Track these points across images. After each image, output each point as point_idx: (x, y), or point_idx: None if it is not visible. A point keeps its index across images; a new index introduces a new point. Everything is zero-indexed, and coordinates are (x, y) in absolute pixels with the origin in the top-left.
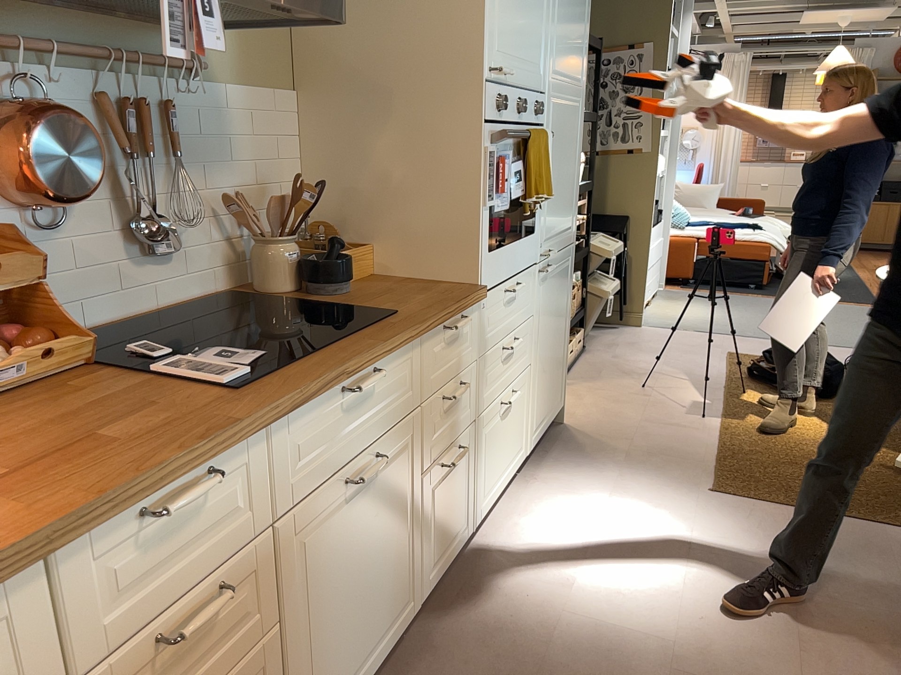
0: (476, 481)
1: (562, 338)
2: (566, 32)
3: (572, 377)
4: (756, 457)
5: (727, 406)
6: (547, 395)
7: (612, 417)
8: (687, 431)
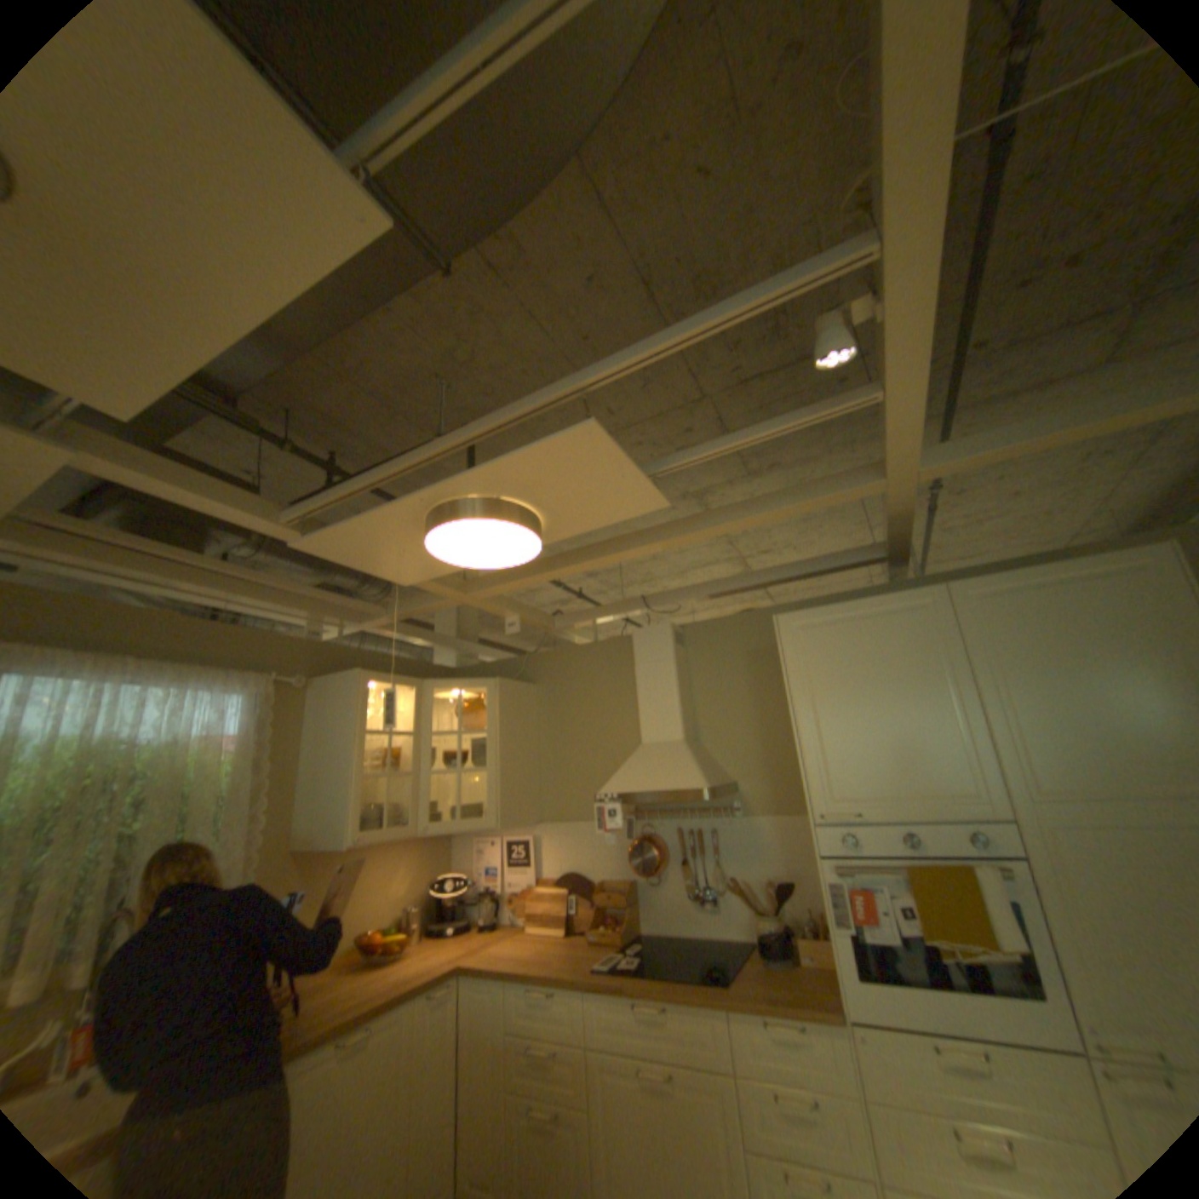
0: None
1: None
2: (1074, 739)
3: None
4: None
5: None
6: None
7: None
8: None
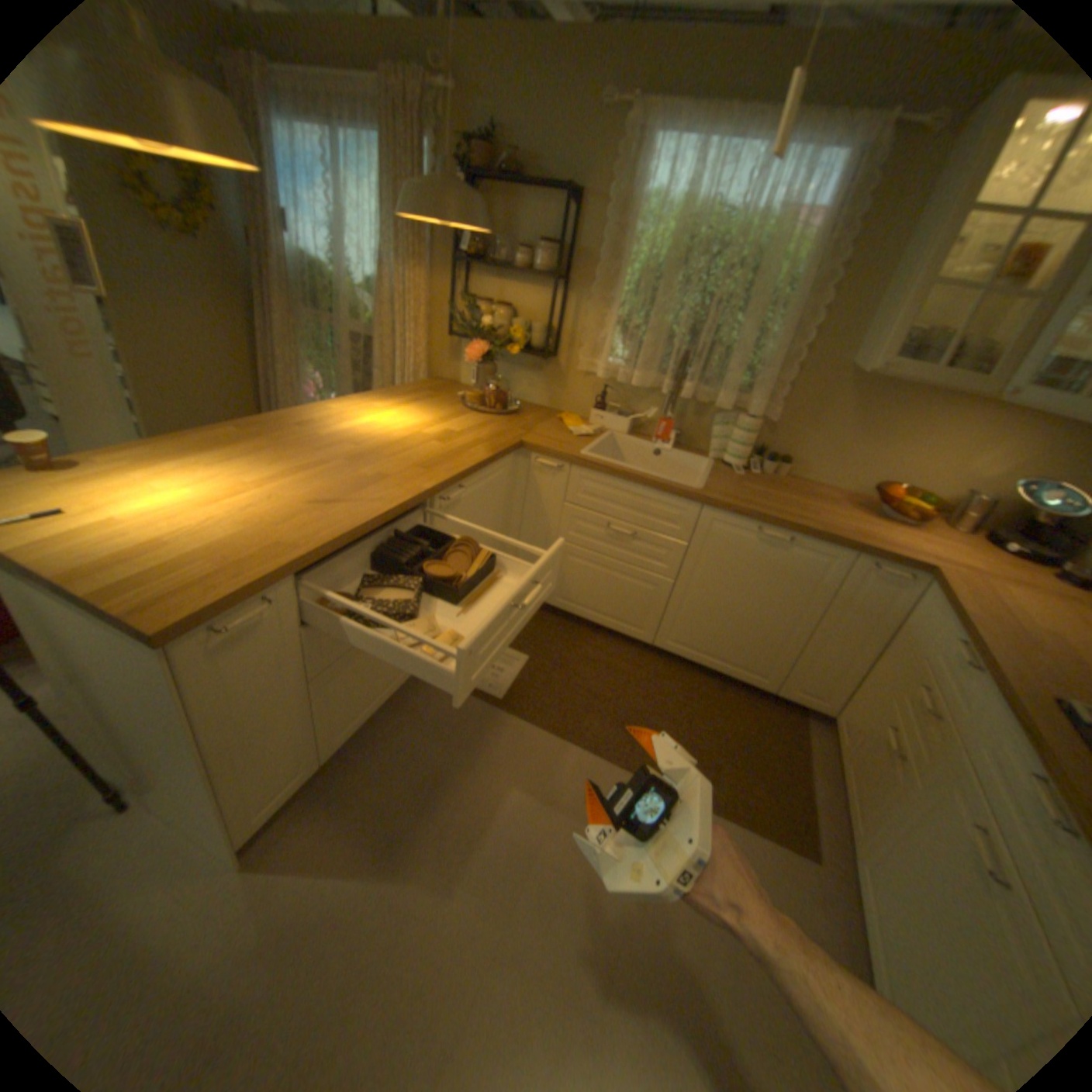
0: None
1: None
2: None
3: None
4: None
5: None
6: None
7: None
8: None
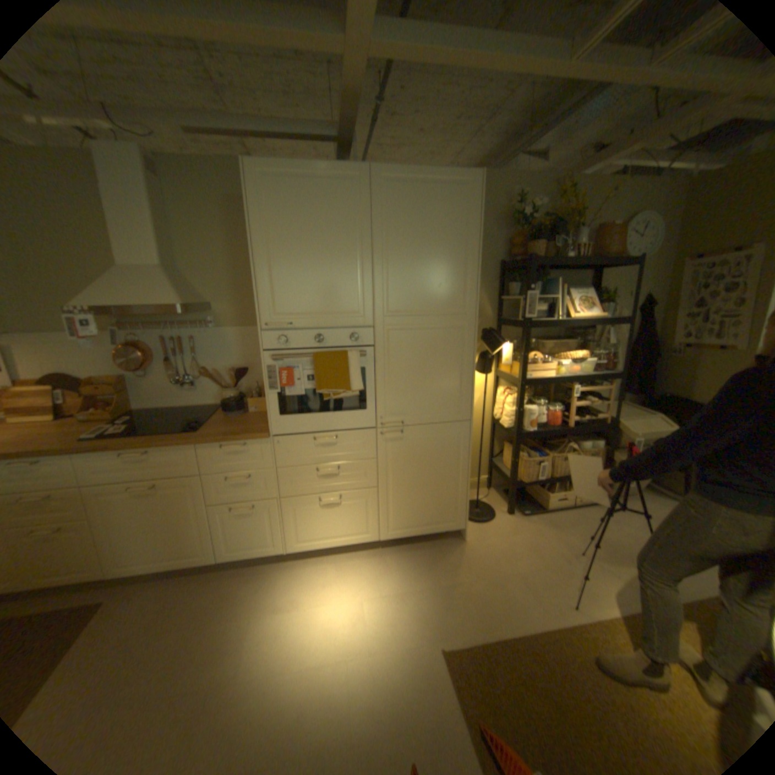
0: (284, 530)
1: (446, 482)
2: (410, 283)
3: (542, 518)
4: (539, 674)
5: (625, 622)
6: (415, 513)
7: (504, 559)
8: (536, 609)
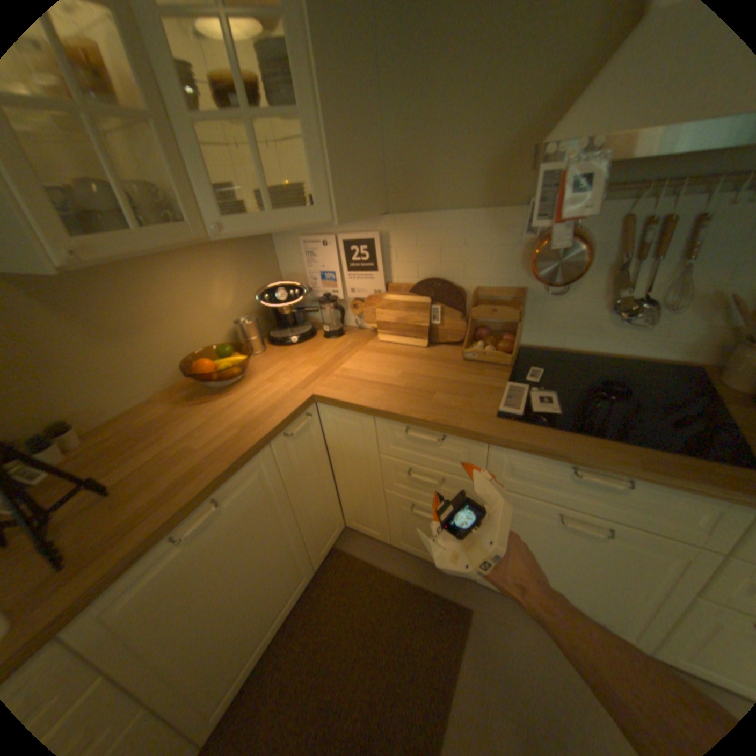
0: None
1: None
2: None
3: None
4: None
5: None
6: None
7: None
8: None
